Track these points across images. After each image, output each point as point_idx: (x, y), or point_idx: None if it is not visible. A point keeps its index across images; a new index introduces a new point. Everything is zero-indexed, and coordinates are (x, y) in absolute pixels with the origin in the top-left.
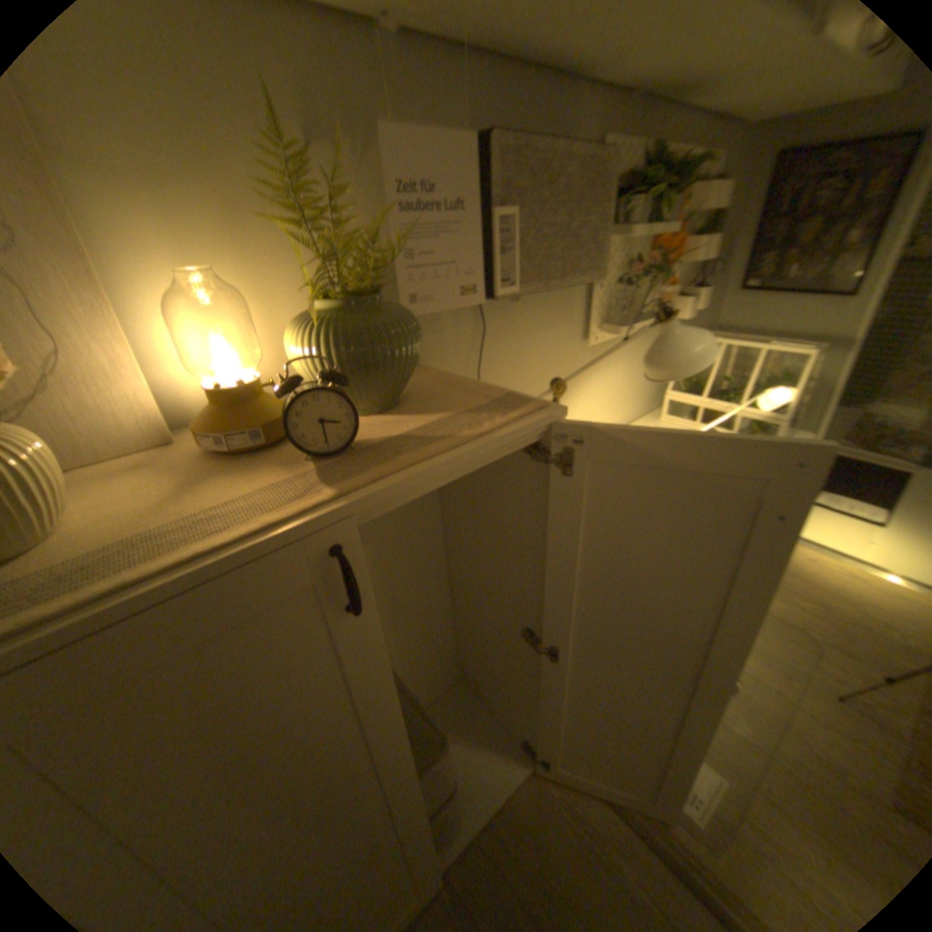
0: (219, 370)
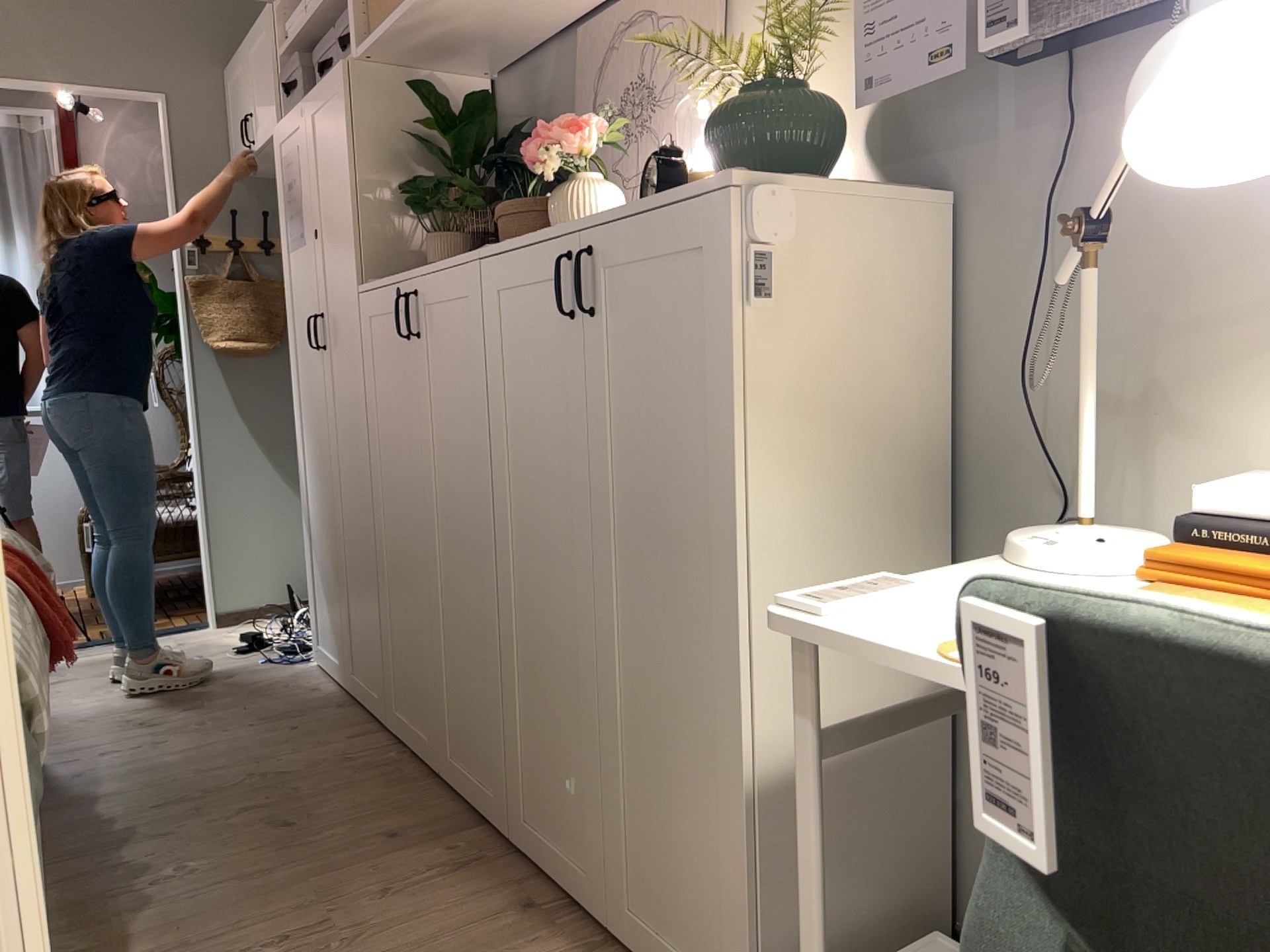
0: (696, 169)
